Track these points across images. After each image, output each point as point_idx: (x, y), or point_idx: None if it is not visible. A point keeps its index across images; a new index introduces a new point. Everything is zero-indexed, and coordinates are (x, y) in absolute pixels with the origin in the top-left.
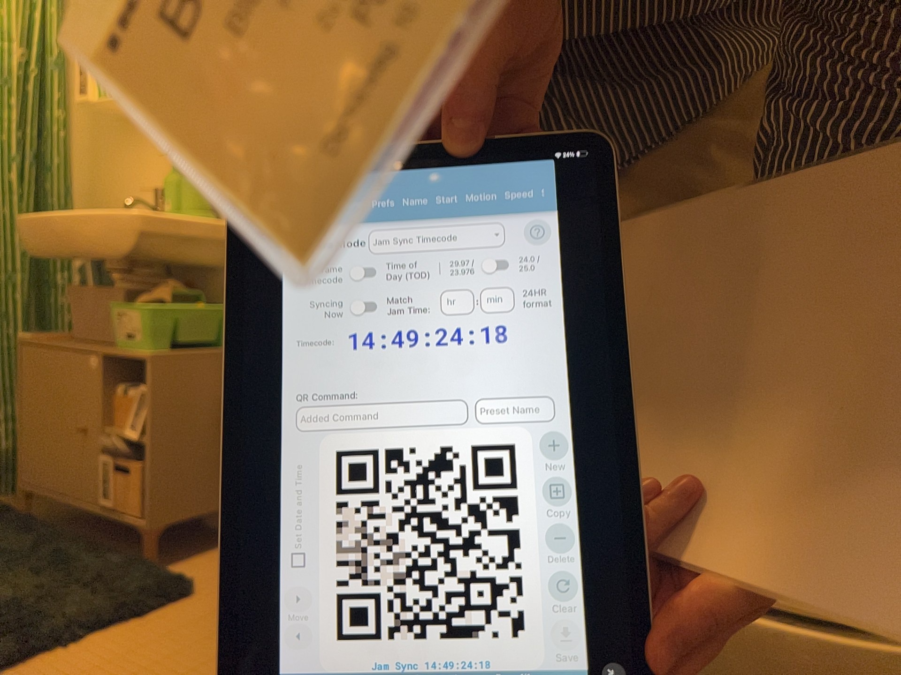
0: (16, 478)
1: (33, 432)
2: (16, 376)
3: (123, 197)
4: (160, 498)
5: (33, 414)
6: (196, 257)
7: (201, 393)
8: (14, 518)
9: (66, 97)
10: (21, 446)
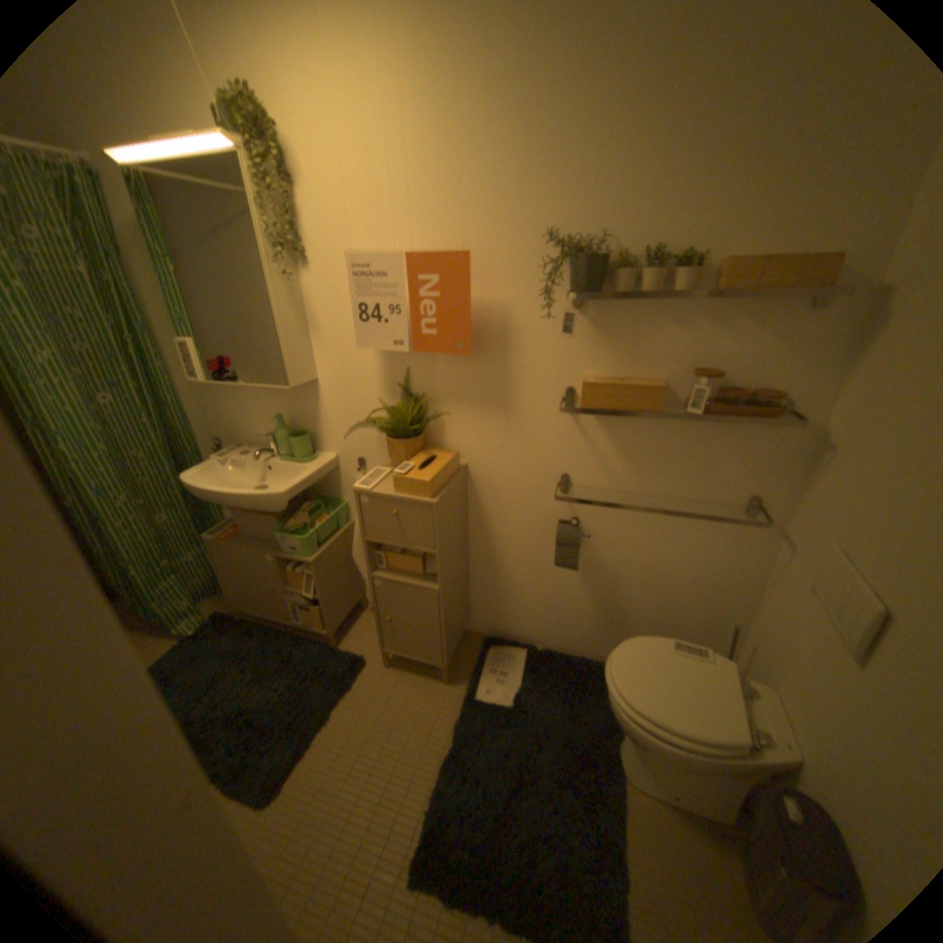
0: (229, 607)
1: (234, 587)
2: (211, 559)
3: (233, 425)
4: (333, 619)
5: (231, 579)
6: (313, 484)
7: (339, 560)
8: (237, 627)
9: (157, 348)
10: (227, 592)
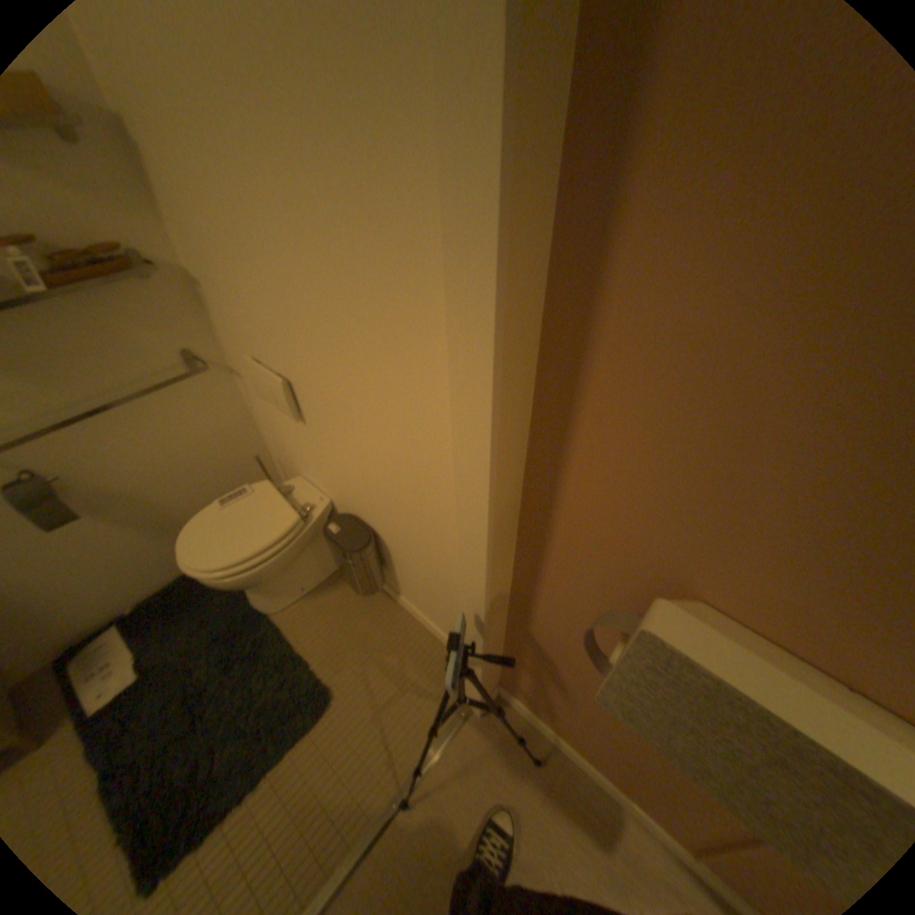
0: None
1: None
2: None
3: None
4: None
5: None
6: None
7: None
8: None
9: None
10: None
